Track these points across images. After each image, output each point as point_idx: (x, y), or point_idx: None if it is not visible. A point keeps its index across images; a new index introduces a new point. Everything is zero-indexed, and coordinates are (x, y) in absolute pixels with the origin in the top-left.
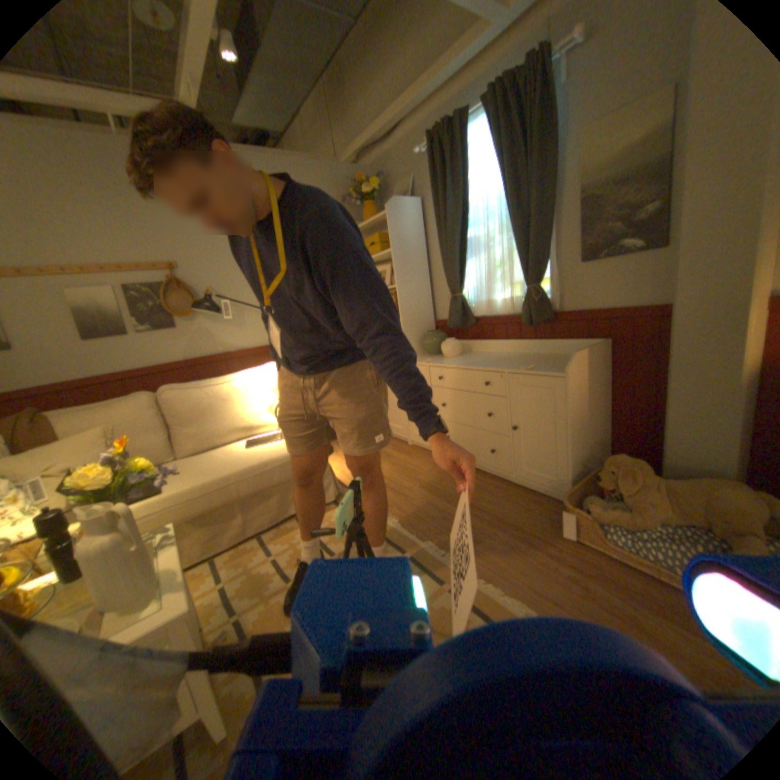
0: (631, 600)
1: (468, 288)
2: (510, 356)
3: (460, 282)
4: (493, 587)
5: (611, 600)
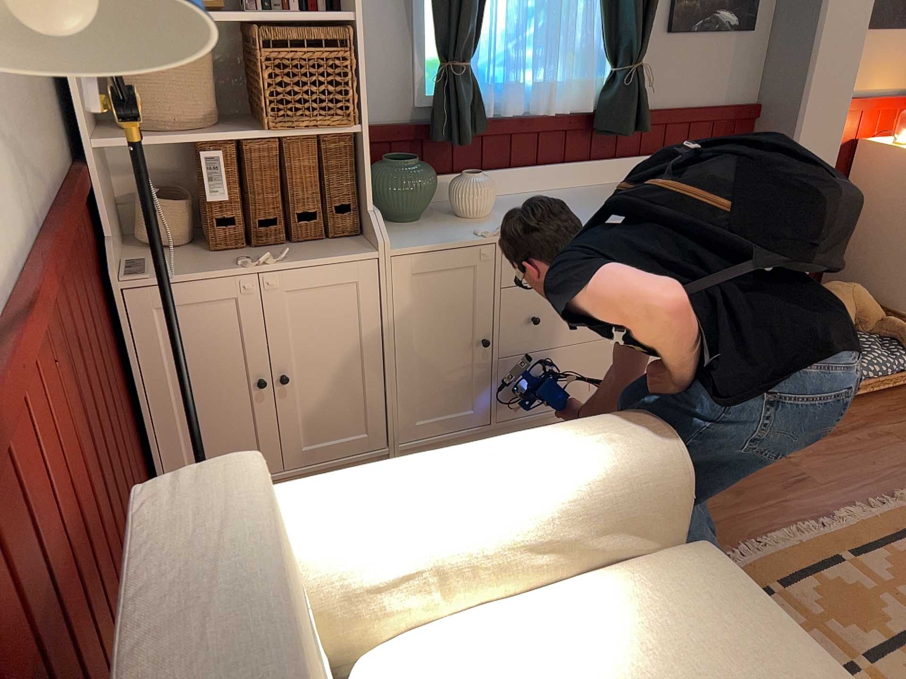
0: (898, 418)
1: (473, 50)
2: (582, 195)
3: (476, 34)
4: (902, 494)
5: (902, 428)
